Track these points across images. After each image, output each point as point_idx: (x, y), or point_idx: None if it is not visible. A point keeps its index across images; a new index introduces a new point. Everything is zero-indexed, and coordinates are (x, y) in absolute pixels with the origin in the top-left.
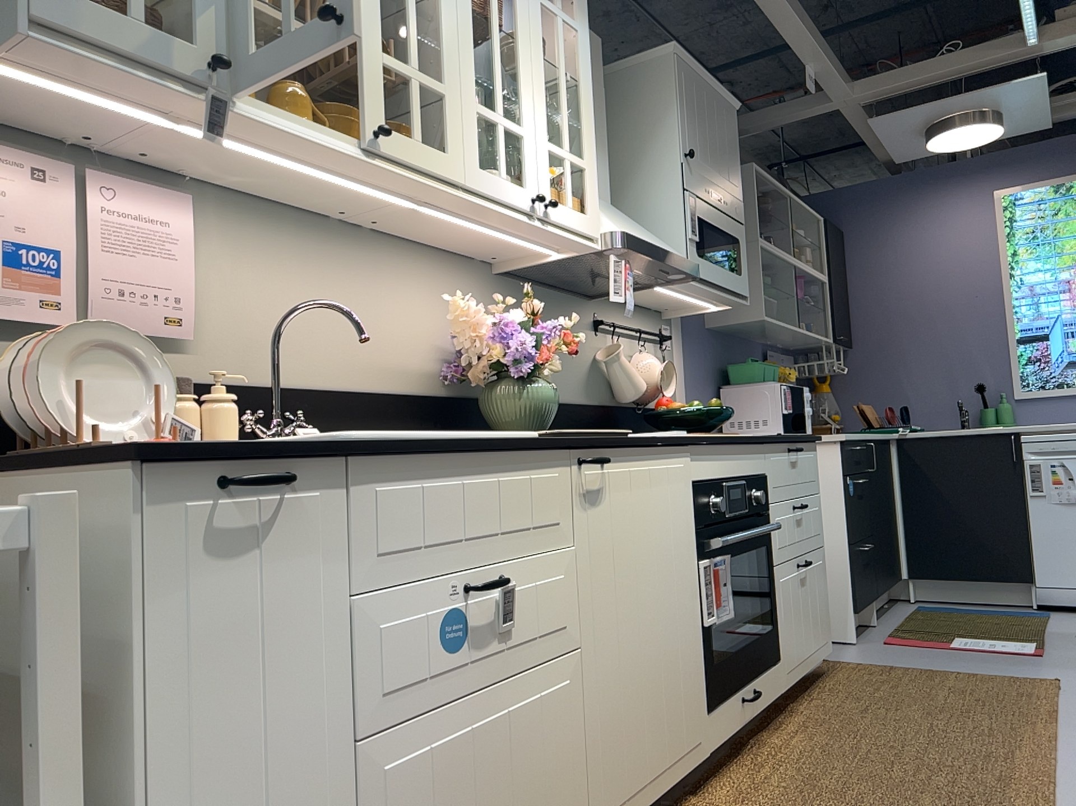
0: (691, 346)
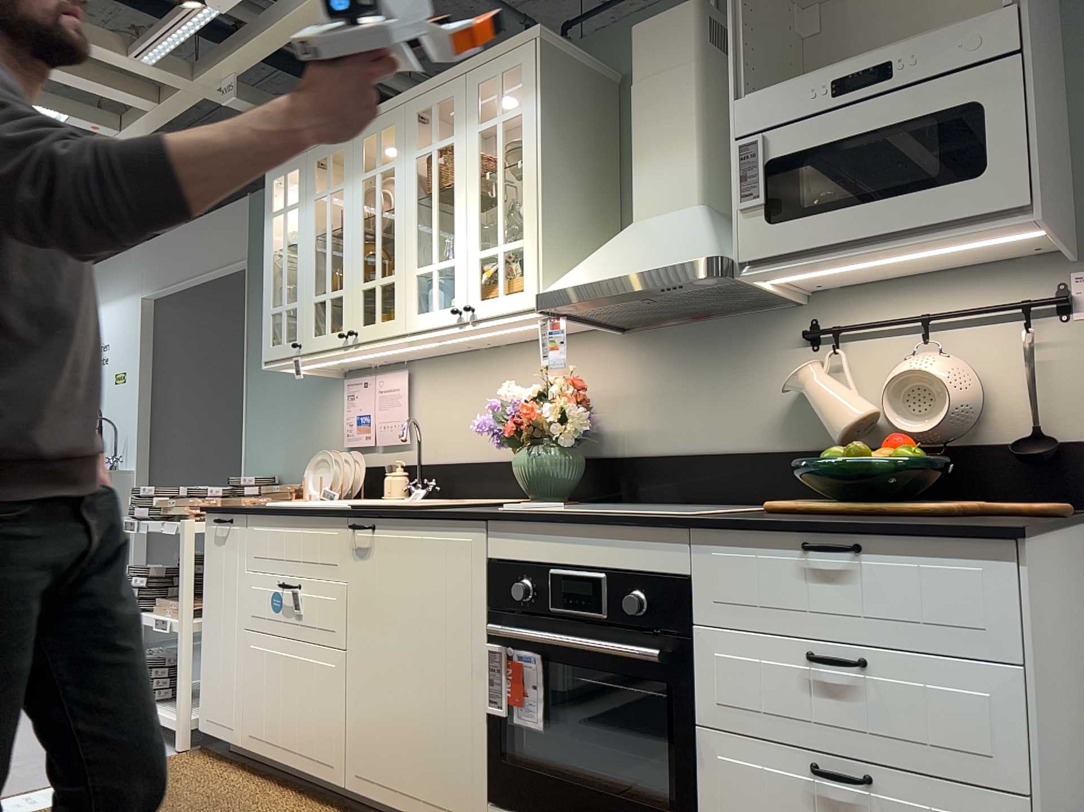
0: None
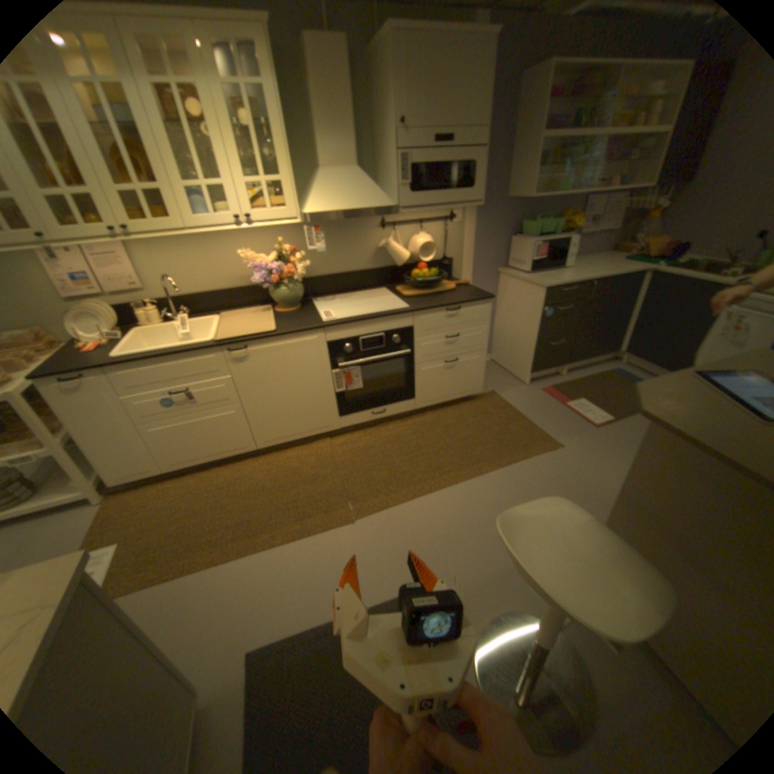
0: (484, 214)
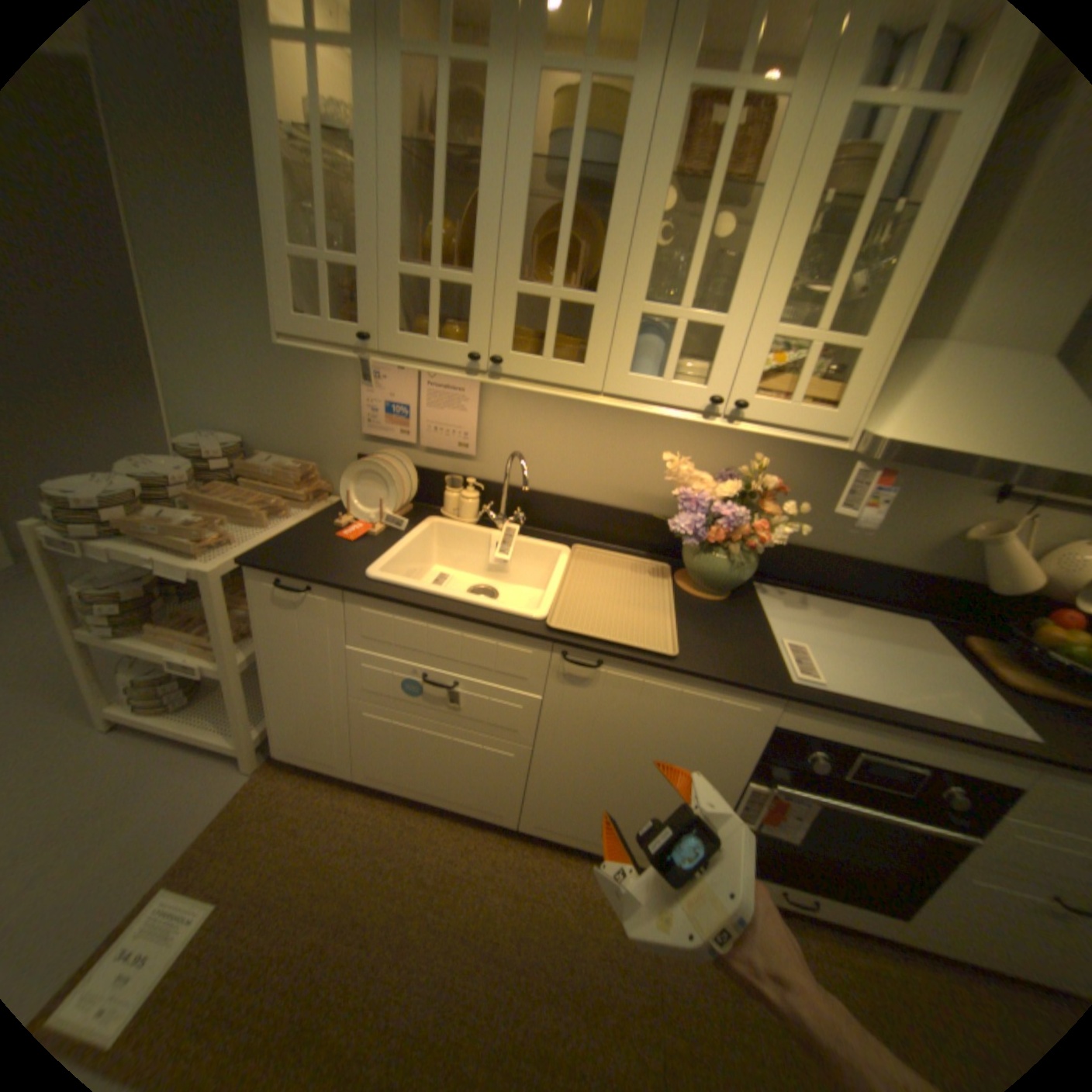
0: None
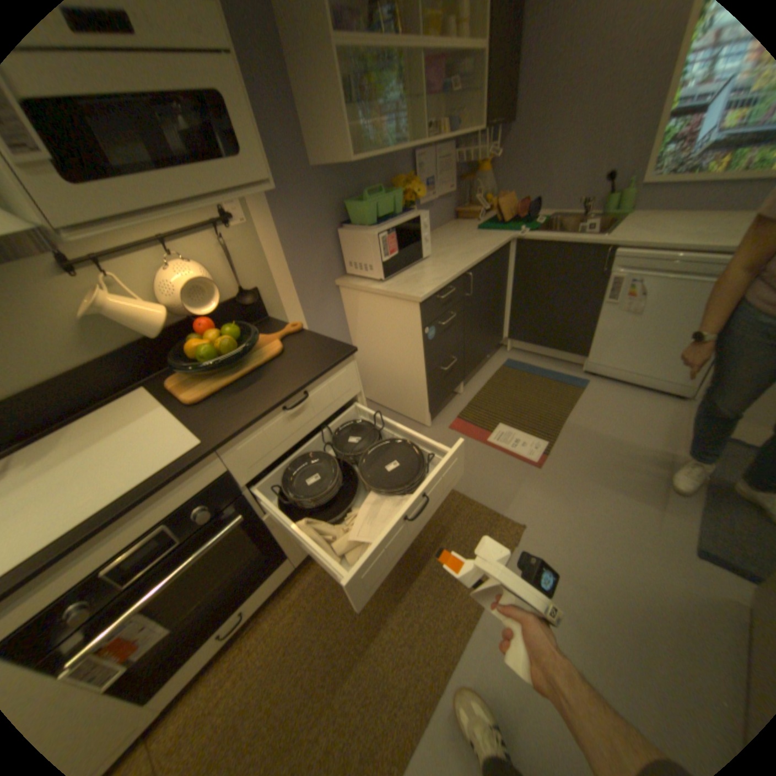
0: (281, 203)
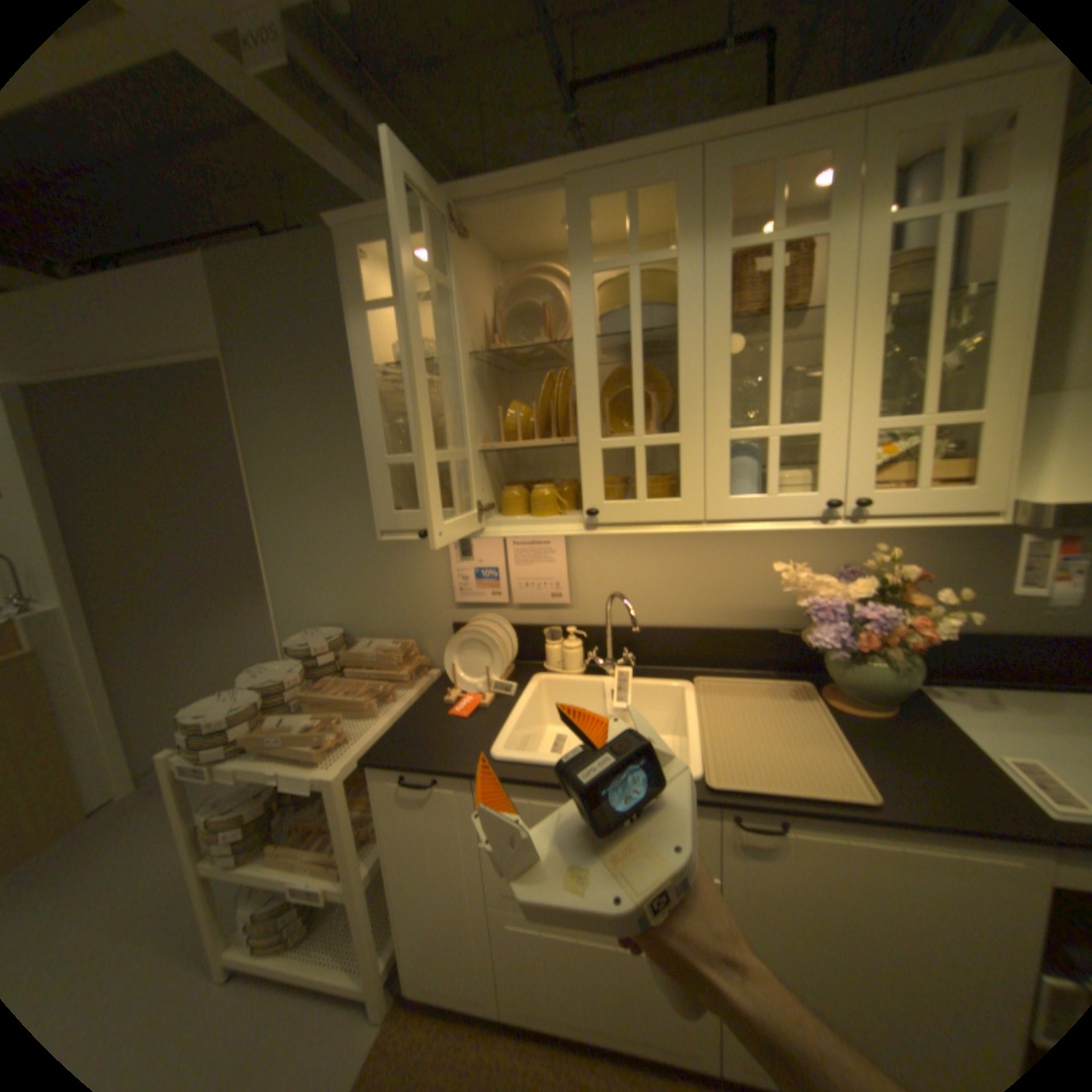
0: None
